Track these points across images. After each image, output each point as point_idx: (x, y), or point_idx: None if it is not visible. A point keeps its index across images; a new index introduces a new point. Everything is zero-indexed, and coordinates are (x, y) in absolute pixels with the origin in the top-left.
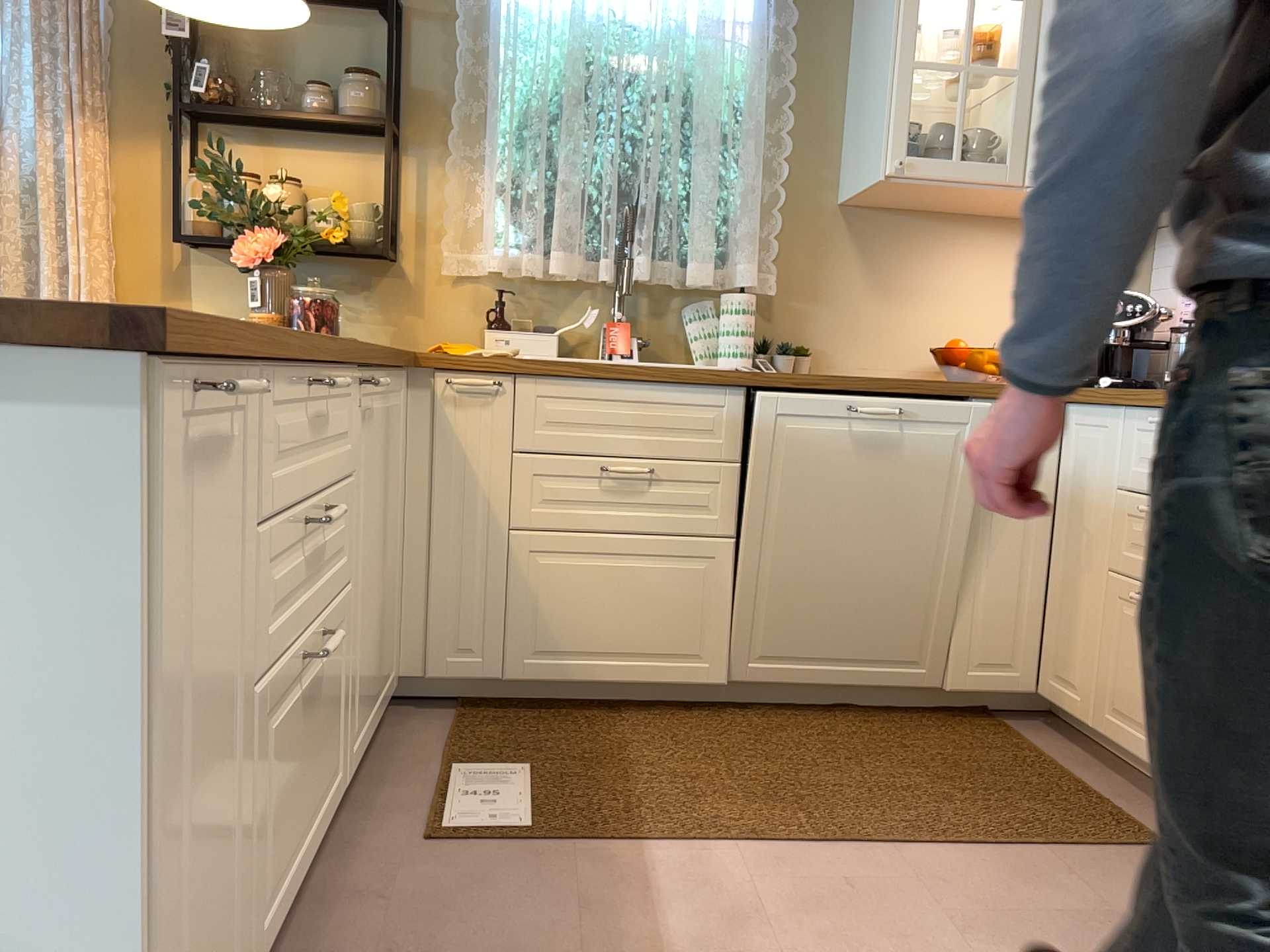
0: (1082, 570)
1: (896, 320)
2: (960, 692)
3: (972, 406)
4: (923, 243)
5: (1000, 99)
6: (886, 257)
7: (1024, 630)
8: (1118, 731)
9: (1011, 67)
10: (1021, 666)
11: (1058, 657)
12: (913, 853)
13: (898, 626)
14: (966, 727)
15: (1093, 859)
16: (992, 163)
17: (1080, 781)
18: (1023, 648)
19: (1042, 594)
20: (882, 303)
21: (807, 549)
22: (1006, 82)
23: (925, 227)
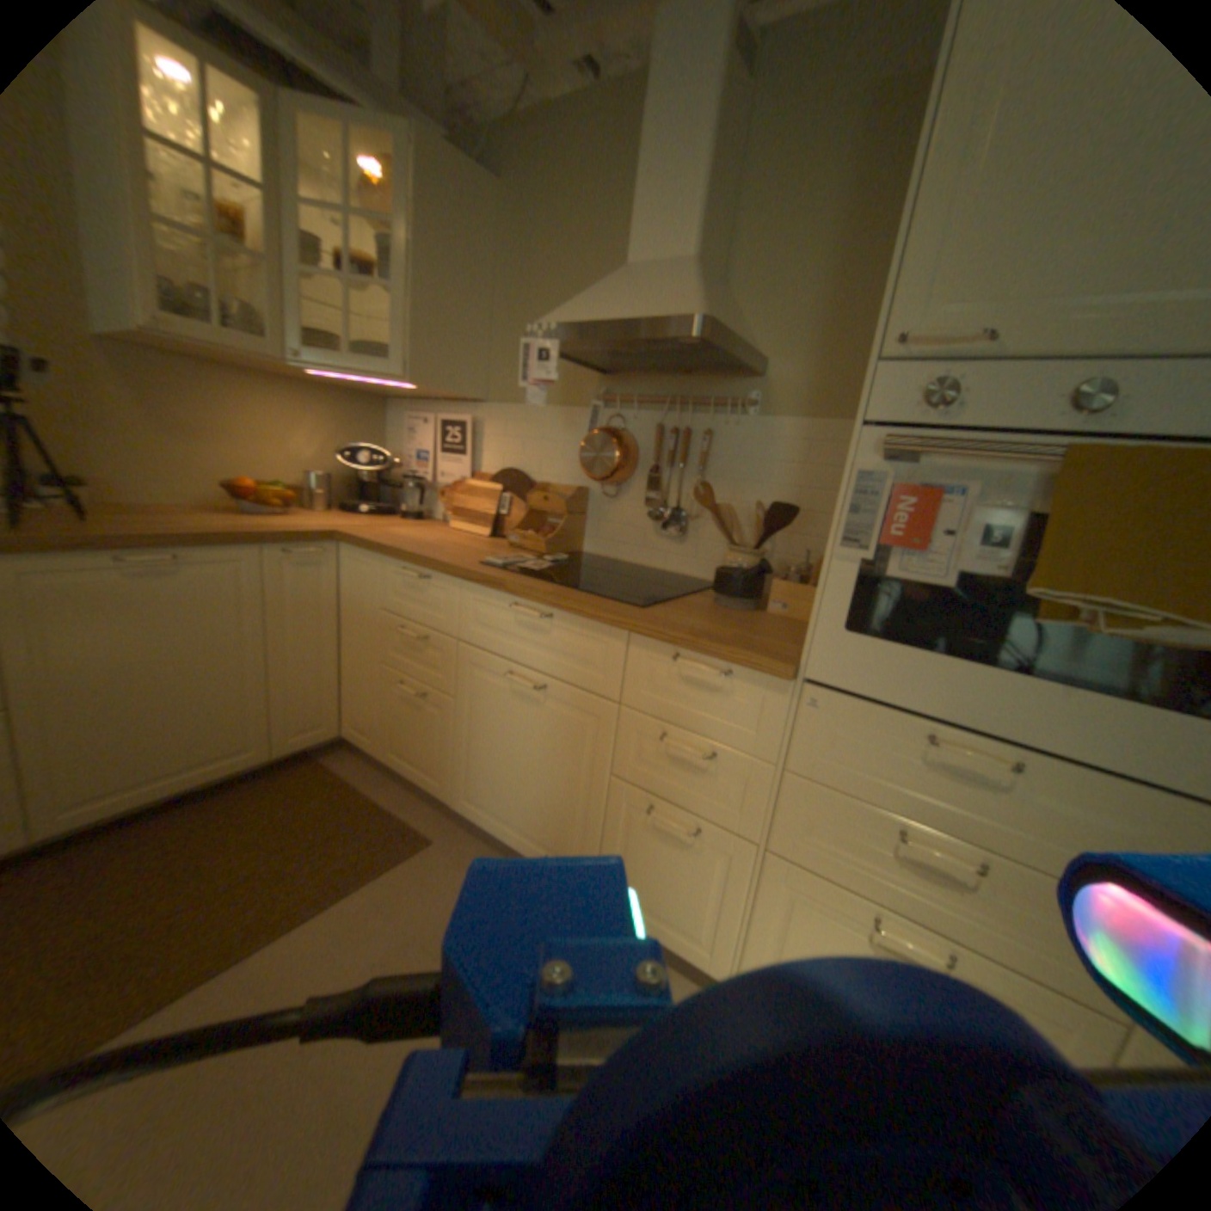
0: (357, 660)
1: (174, 454)
2: (277, 758)
3: (254, 550)
4: (191, 387)
5: (246, 272)
6: (151, 395)
7: (320, 701)
8: (391, 764)
9: (253, 247)
10: (321, 725)
11: (347, 715)
12: (246, 964)
13: (213, 733)
14: (285, 781)
15: (386, 882)
16: (246, 331)
17: (370, 804)
18: (321, 713)
19: (331, 674)
20: (155, 438)
21: (98, 700)
22: (250, 259)
23: (190, 372)
